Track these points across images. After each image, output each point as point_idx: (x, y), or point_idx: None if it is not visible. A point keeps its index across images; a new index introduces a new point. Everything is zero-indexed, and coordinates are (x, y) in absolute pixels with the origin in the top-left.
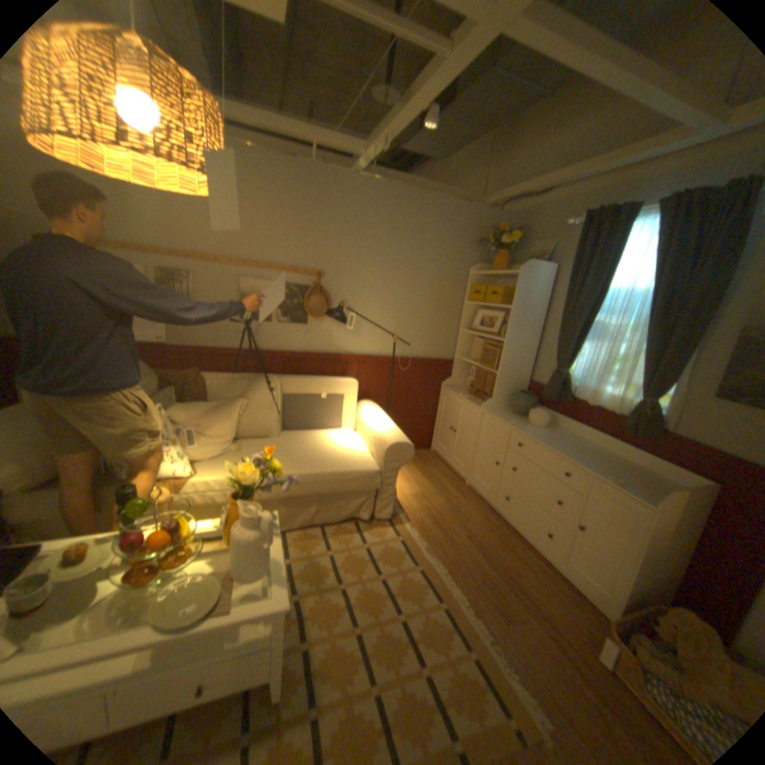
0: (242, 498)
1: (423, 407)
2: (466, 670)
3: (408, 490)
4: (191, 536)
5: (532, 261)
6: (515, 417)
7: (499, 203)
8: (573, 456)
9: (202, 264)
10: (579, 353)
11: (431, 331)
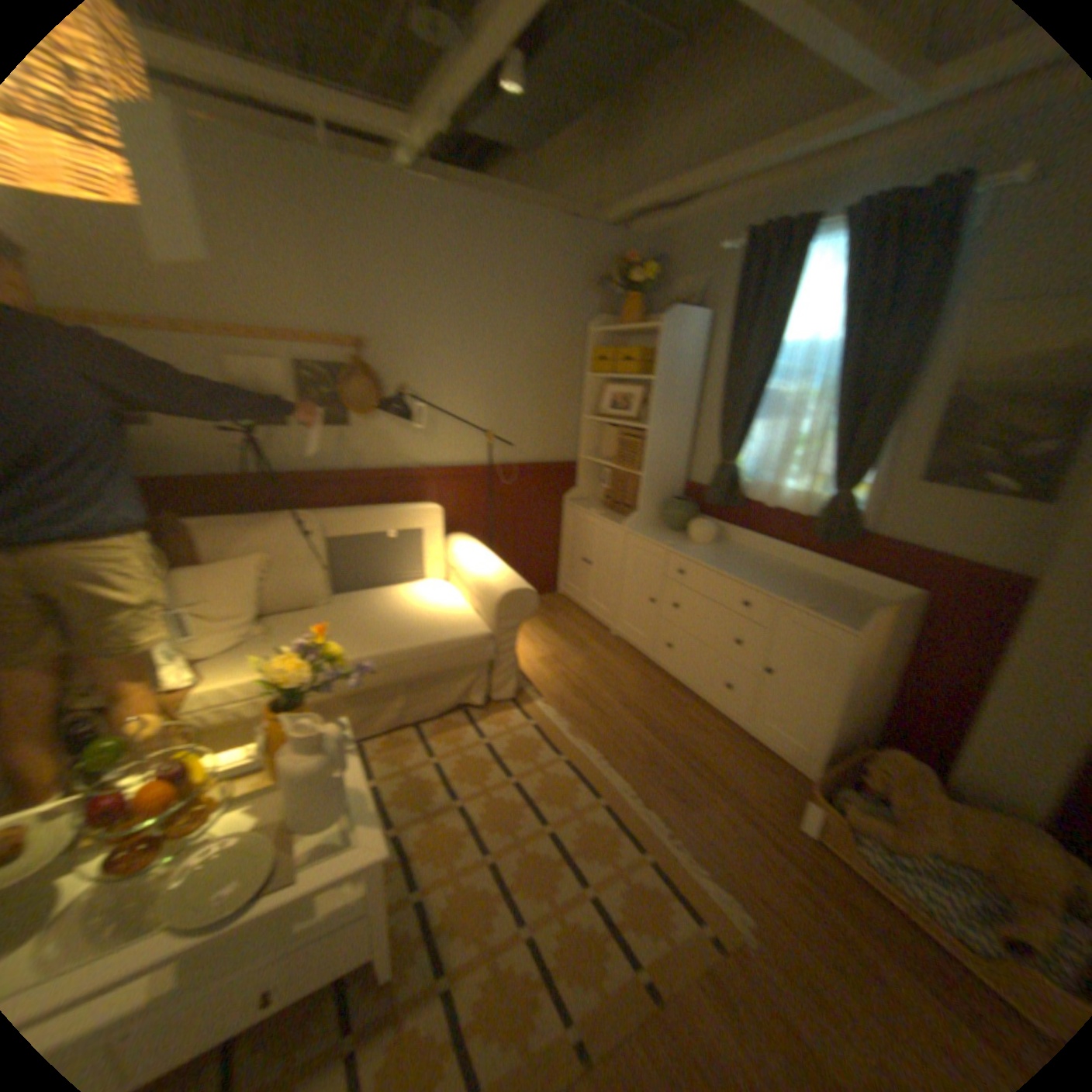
0: (290, 709)
1: (543, 535)
2: (643, 879)
3: (535, 655)
4: (214, 778)
5: (679, 309)
6: (671, 534)
7: (622, 221)
8: (752, 578)
9: (156, 338)
10: (750, 437)
11: (543, 423)
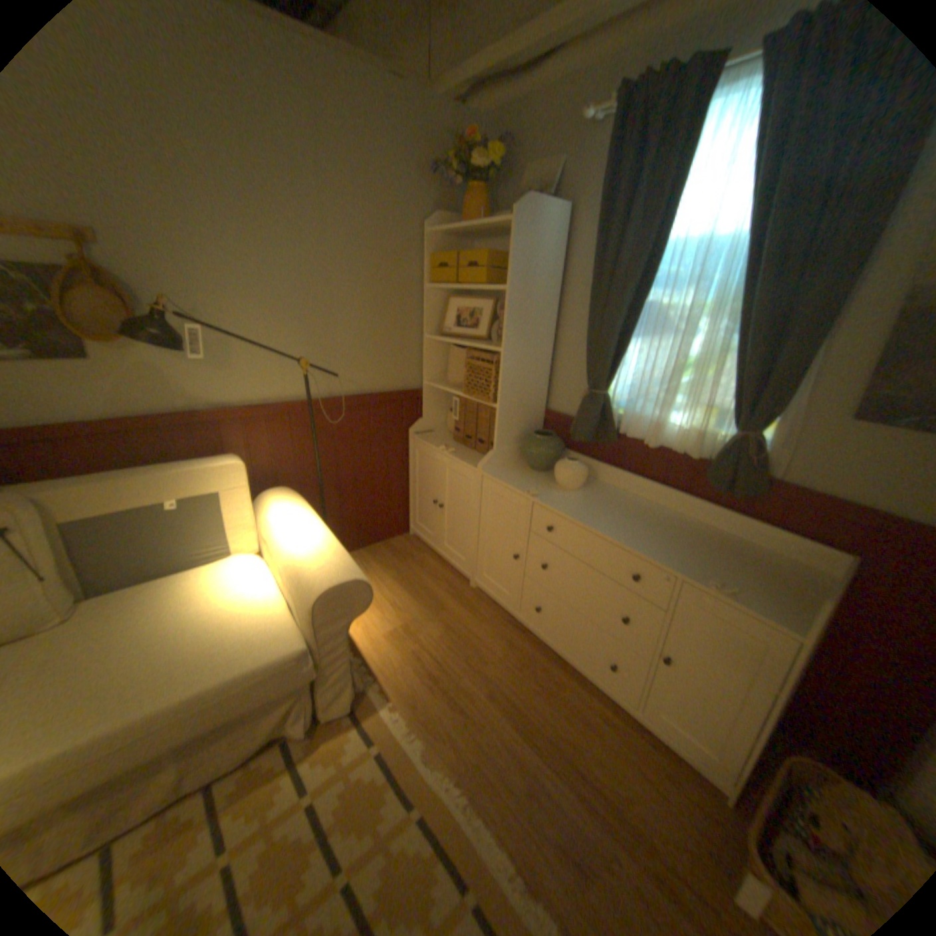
0: None
1: (387, 473)
2: None
3: (381, 628)
4: None
5: (533, 196)
6: (533, 475)
7: (457, 96)
8: (640, 541)
9: None
10: (625, 360)
11: (376, 344)
